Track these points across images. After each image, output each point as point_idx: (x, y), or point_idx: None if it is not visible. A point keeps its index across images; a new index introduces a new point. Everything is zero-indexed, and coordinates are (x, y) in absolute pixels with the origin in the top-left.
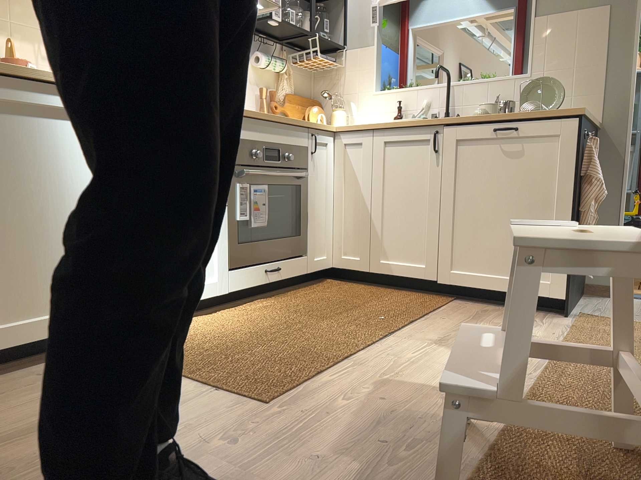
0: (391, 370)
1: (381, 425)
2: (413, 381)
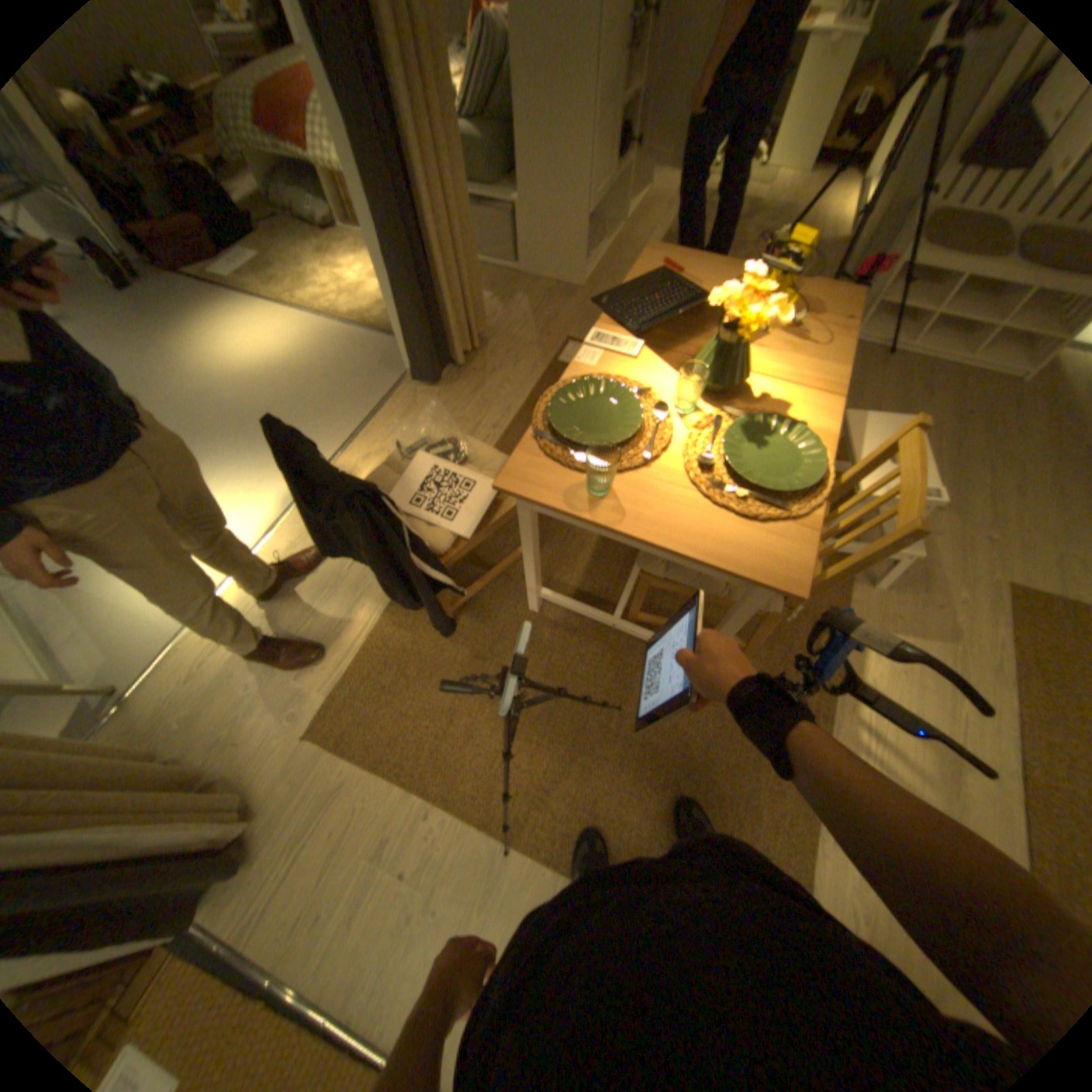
0: (968, 668)
1: (928, 578)
2: (939, 648)
